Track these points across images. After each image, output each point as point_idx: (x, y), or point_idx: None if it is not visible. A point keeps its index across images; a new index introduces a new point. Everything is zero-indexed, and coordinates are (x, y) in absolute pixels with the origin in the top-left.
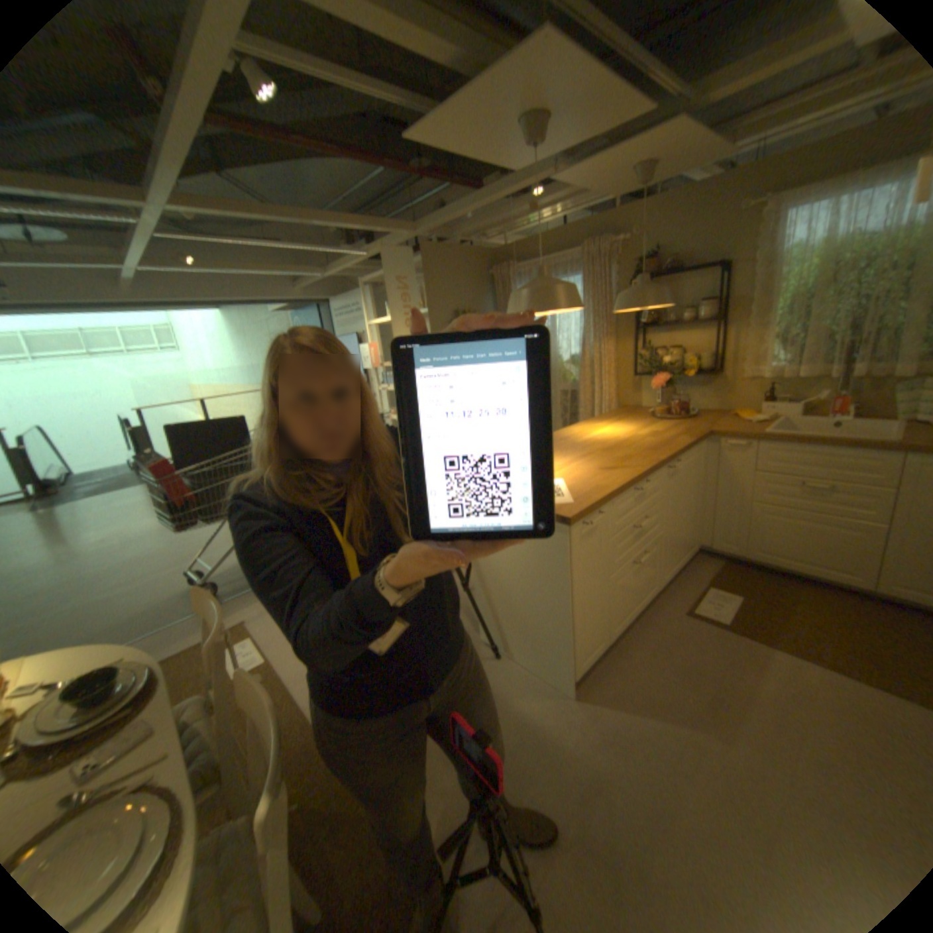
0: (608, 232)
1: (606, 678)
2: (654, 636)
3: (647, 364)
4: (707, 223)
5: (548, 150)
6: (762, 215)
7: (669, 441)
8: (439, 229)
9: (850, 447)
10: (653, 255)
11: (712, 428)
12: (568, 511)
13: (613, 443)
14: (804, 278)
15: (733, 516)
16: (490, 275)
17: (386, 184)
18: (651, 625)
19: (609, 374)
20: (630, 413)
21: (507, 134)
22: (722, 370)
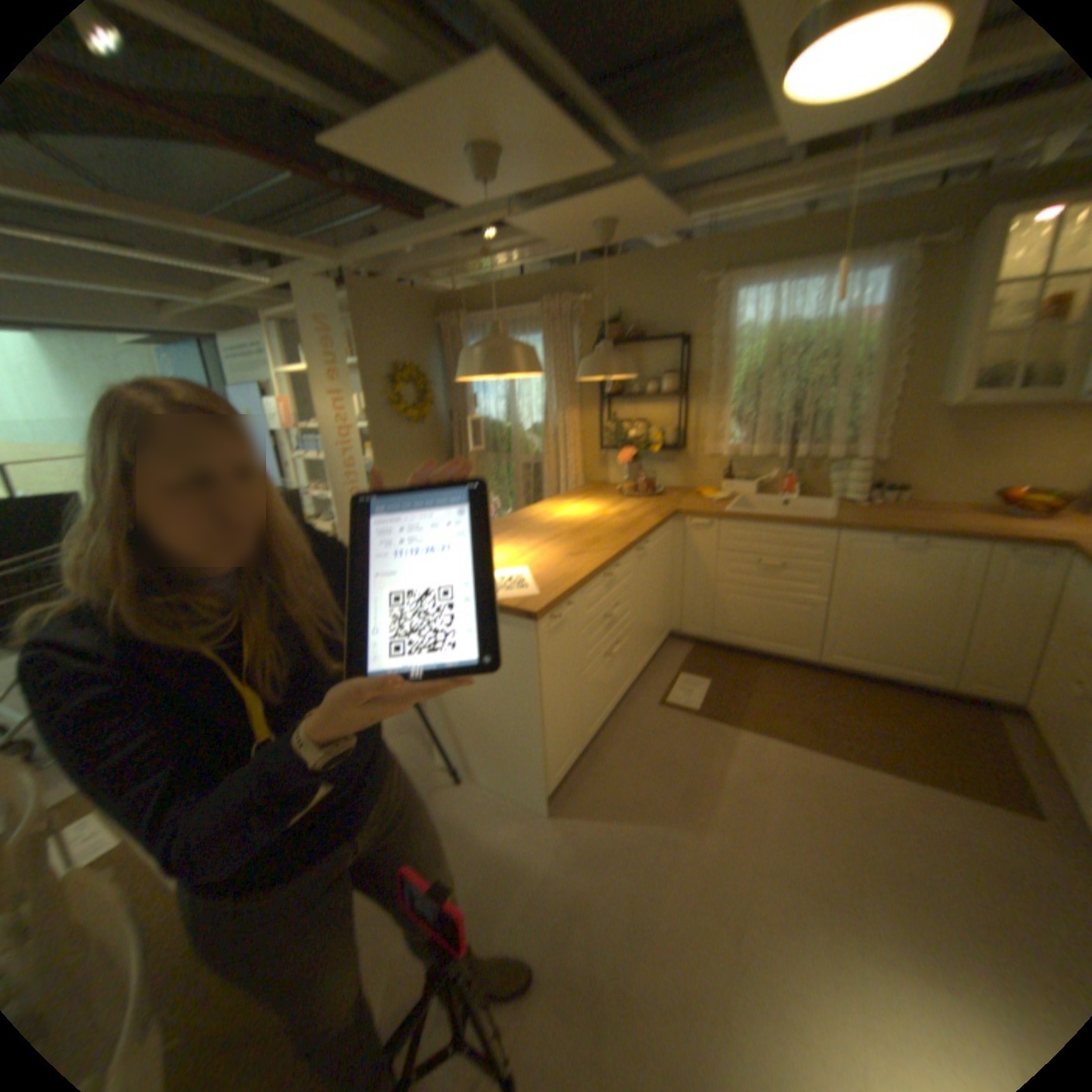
0: (570, 289)
1: (581, 784)
2: (629, 731)
3: (614, 436)
4: (668, 292)
5: (501, 187)
6: (717, 291)
7: (638, 520)
8: (372, 260)
9: (796, 525)
10: (617, 319)
11: (679, 506)
12: (535, 602)
13: (581, 523)
14: (755, 357)
15: (700, 596)
16: (437, 323)
17: (298, 192)
18: (625, 720)
19: (575, 446)
20: (598, 489)
21: (453, 160)
22: (686, 446)
